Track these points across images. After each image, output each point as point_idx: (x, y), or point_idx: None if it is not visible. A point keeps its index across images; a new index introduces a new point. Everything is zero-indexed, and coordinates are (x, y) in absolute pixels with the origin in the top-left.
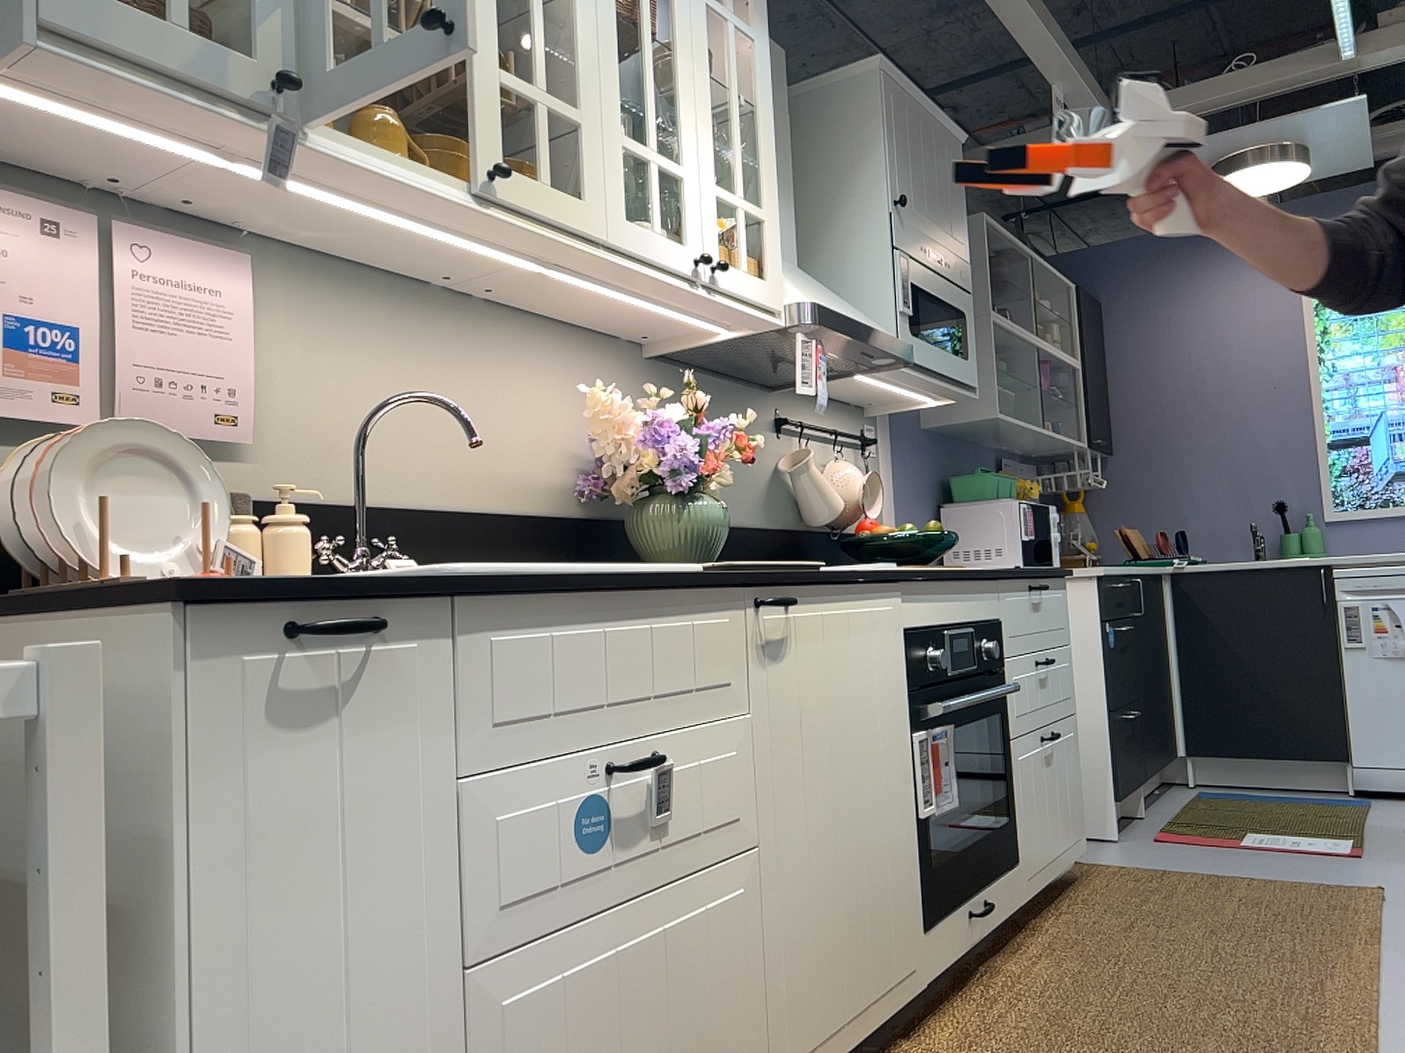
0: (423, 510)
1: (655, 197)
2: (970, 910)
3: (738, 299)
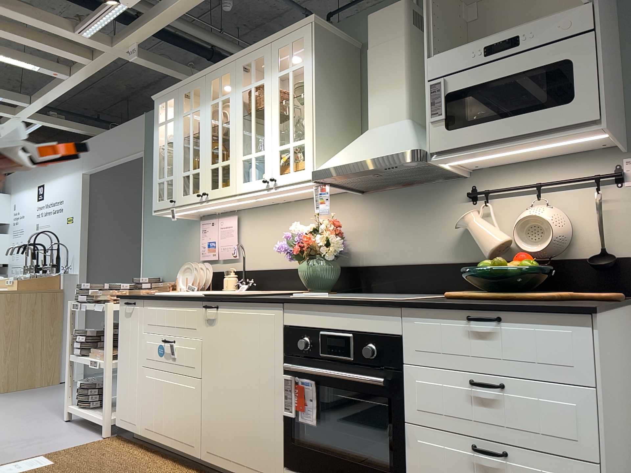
0: (272, 269)
1: (255, 167)
2: None
3: (291, 183)
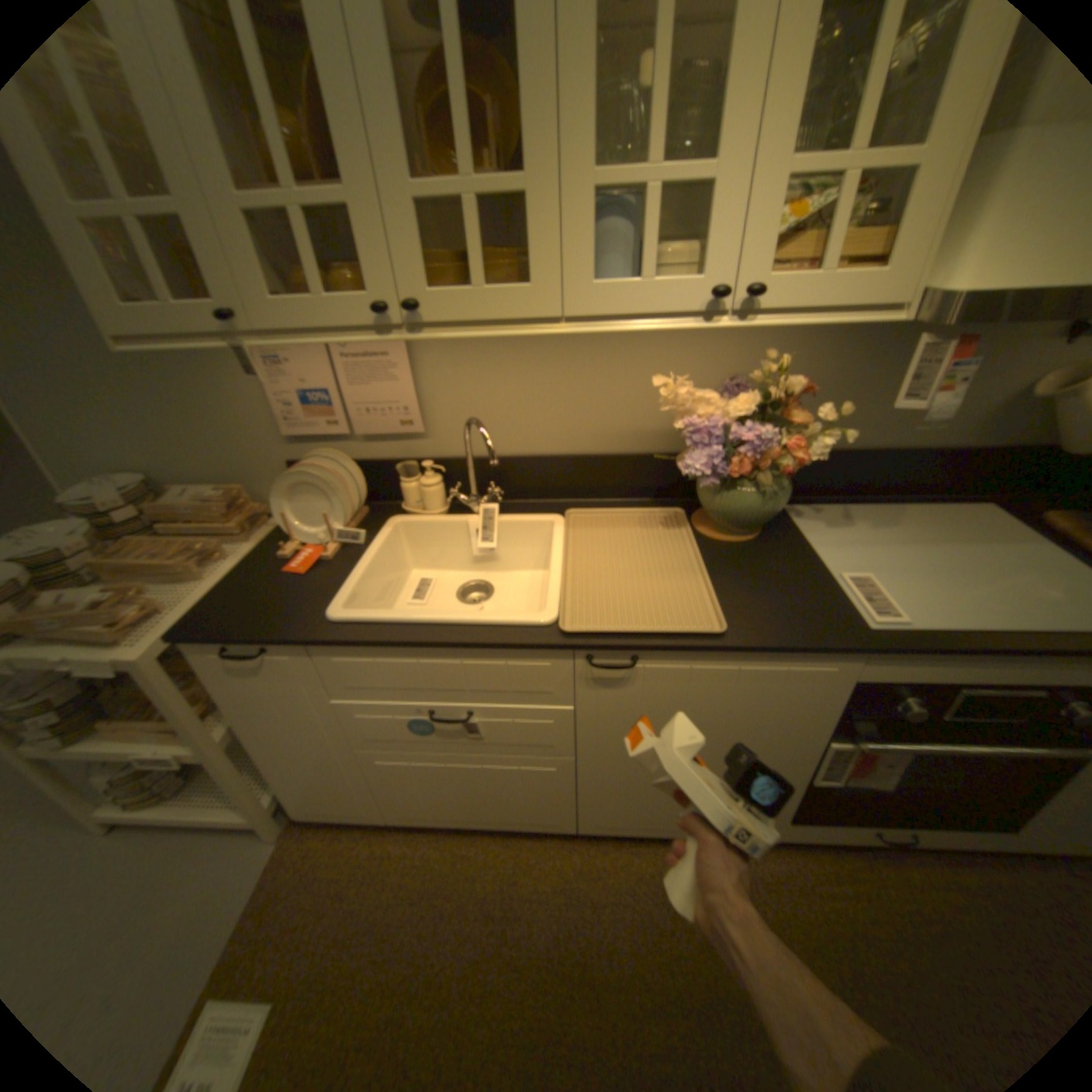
0: (539, 456)
1: (656, 225)
2: (879, 833)
3: (809, 307)
